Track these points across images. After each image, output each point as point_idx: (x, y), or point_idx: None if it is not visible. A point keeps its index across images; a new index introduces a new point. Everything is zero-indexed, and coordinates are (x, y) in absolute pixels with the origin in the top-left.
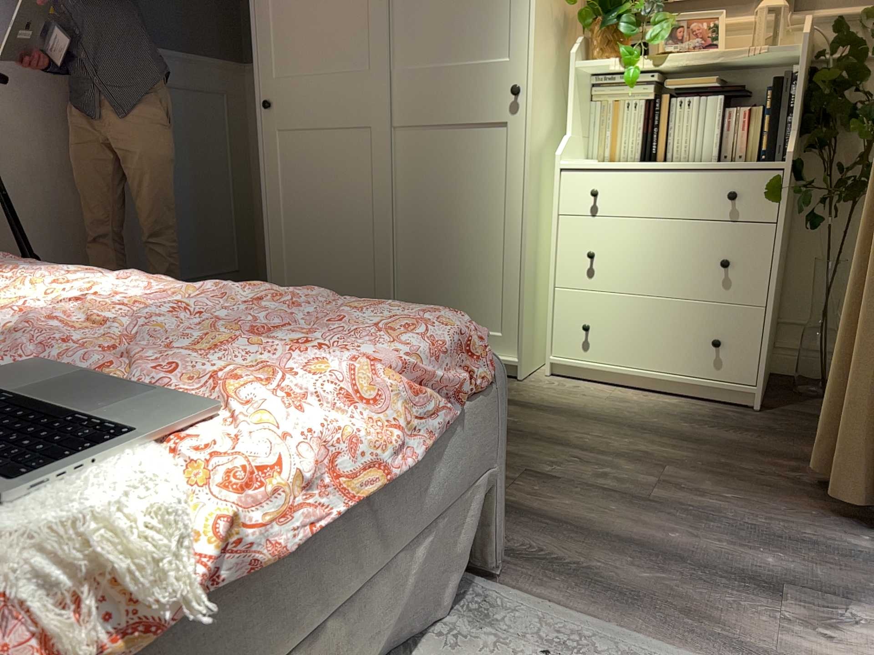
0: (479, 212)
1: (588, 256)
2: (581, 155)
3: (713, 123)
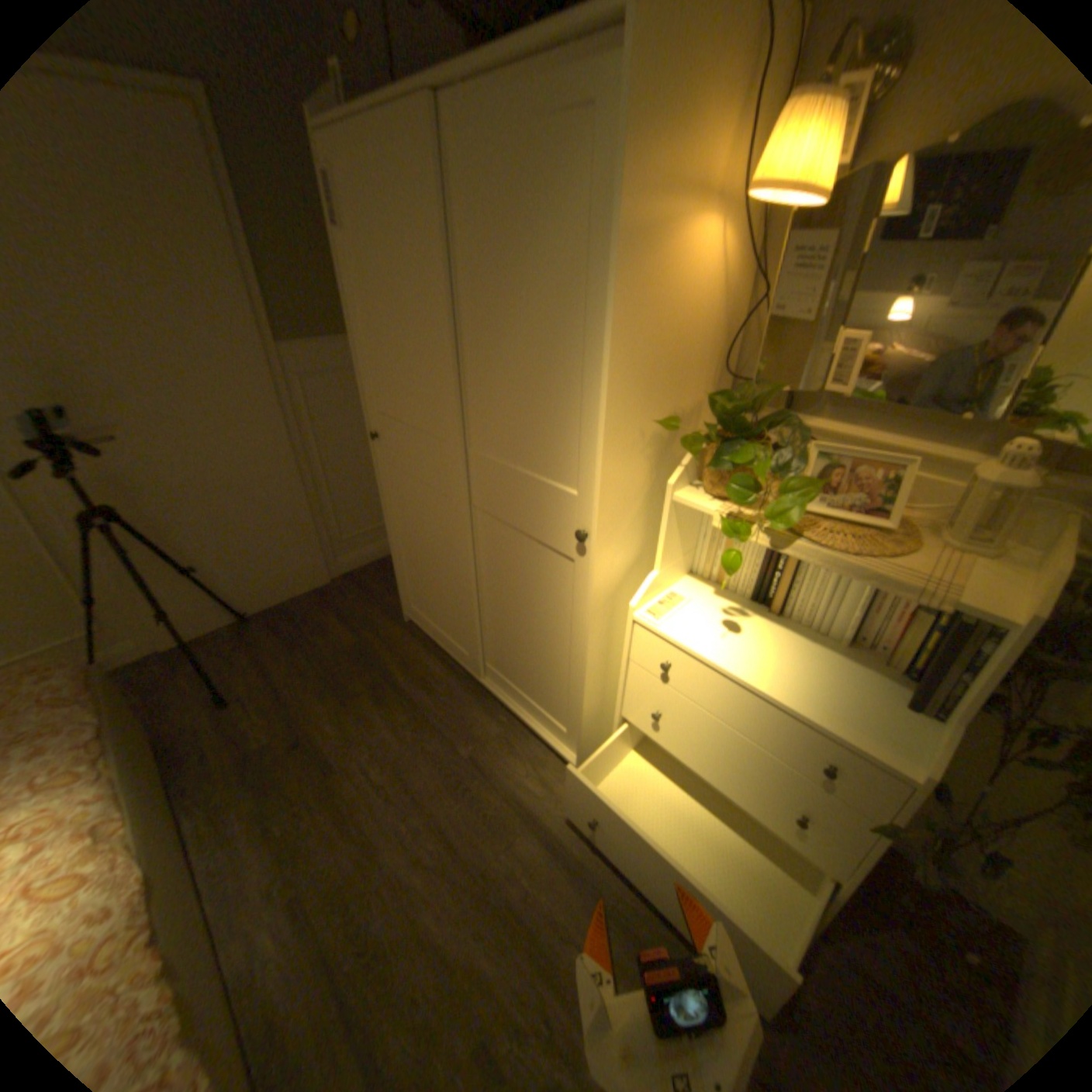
0: (548, 626)
1: (653, 718)
2: (682, 571)
3: (858, 603)
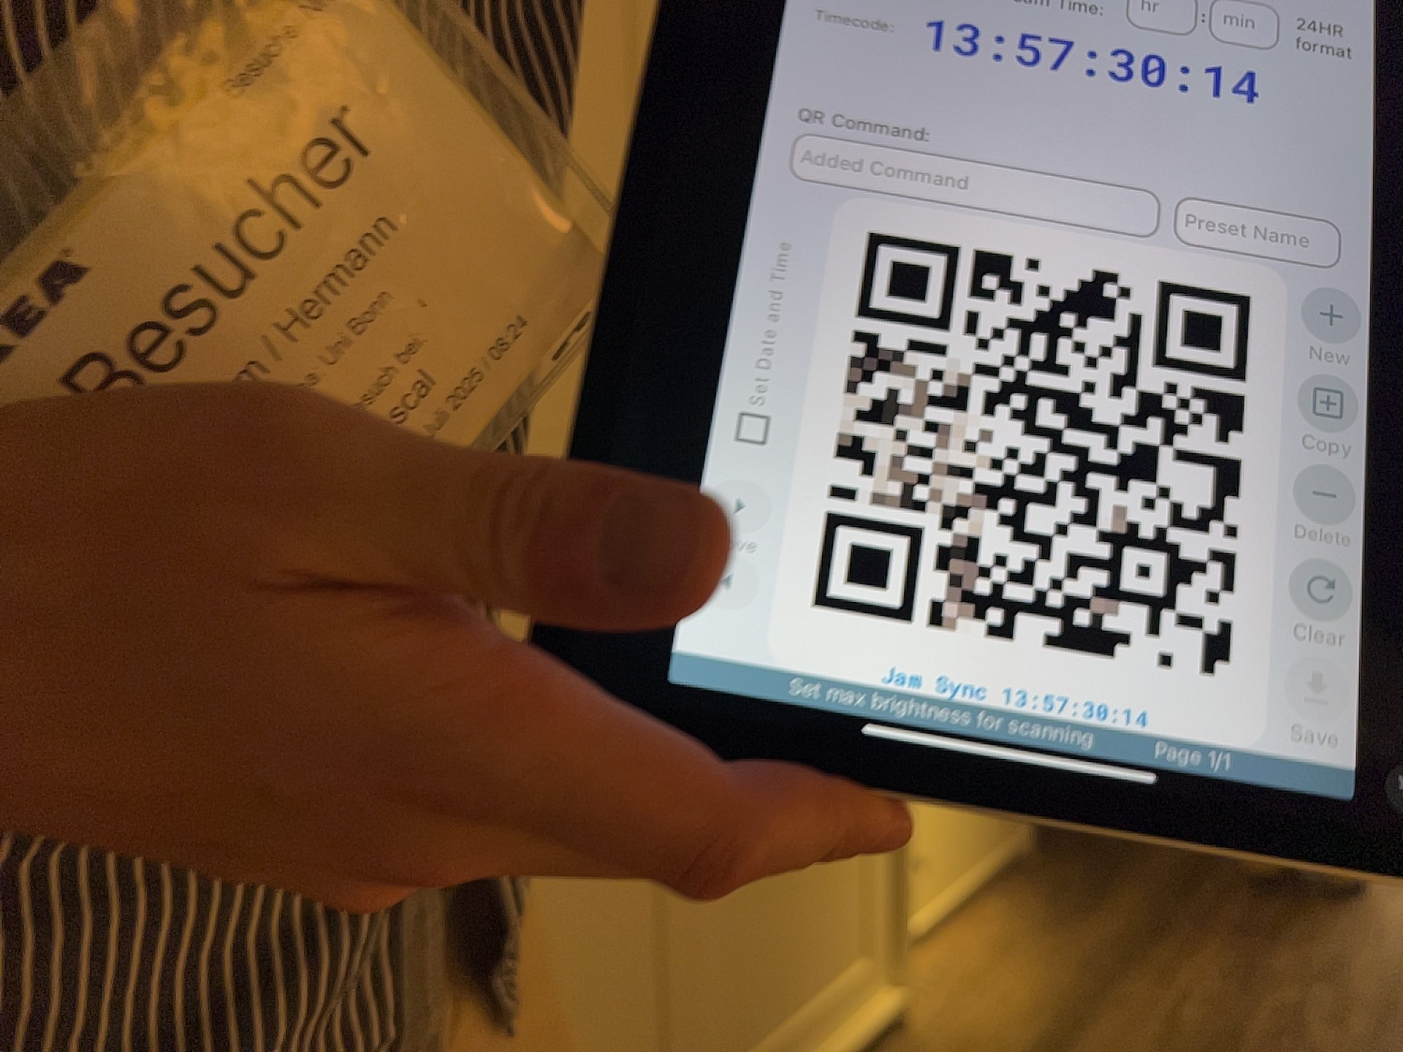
0: None
1: None
2: None
3: None
